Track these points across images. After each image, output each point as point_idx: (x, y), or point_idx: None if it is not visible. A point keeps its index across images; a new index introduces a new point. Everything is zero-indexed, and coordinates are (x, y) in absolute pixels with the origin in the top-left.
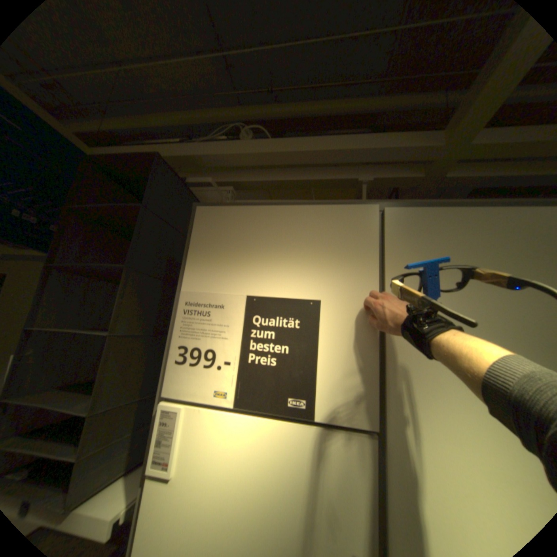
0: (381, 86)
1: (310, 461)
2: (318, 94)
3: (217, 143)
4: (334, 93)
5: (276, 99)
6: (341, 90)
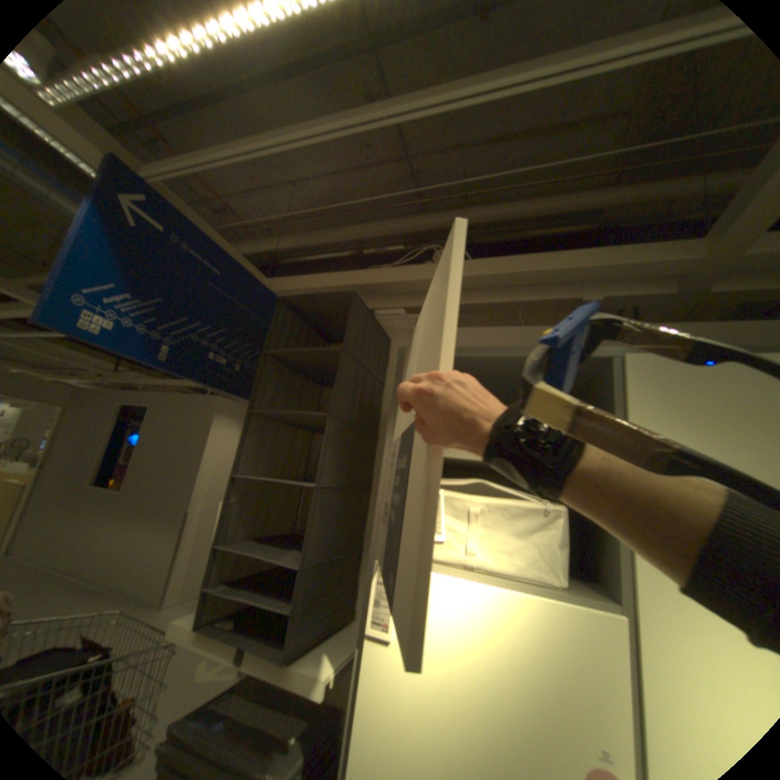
0: (609, 174)
1: (546, 639)
2: (523, 190)
3: (406, 268)
4: (544, 187)
5: (468, 200)
6: (554, 184)
